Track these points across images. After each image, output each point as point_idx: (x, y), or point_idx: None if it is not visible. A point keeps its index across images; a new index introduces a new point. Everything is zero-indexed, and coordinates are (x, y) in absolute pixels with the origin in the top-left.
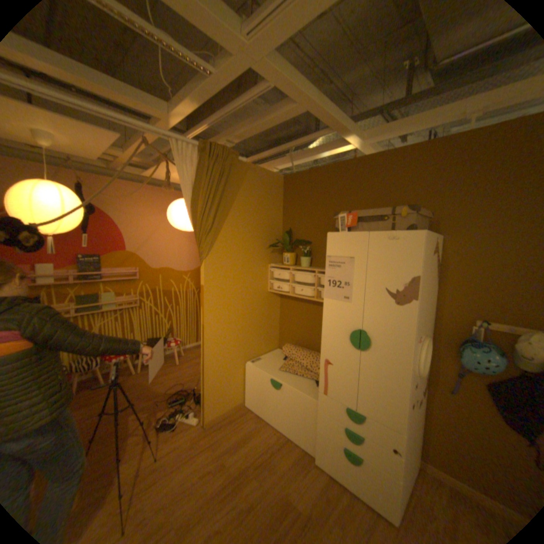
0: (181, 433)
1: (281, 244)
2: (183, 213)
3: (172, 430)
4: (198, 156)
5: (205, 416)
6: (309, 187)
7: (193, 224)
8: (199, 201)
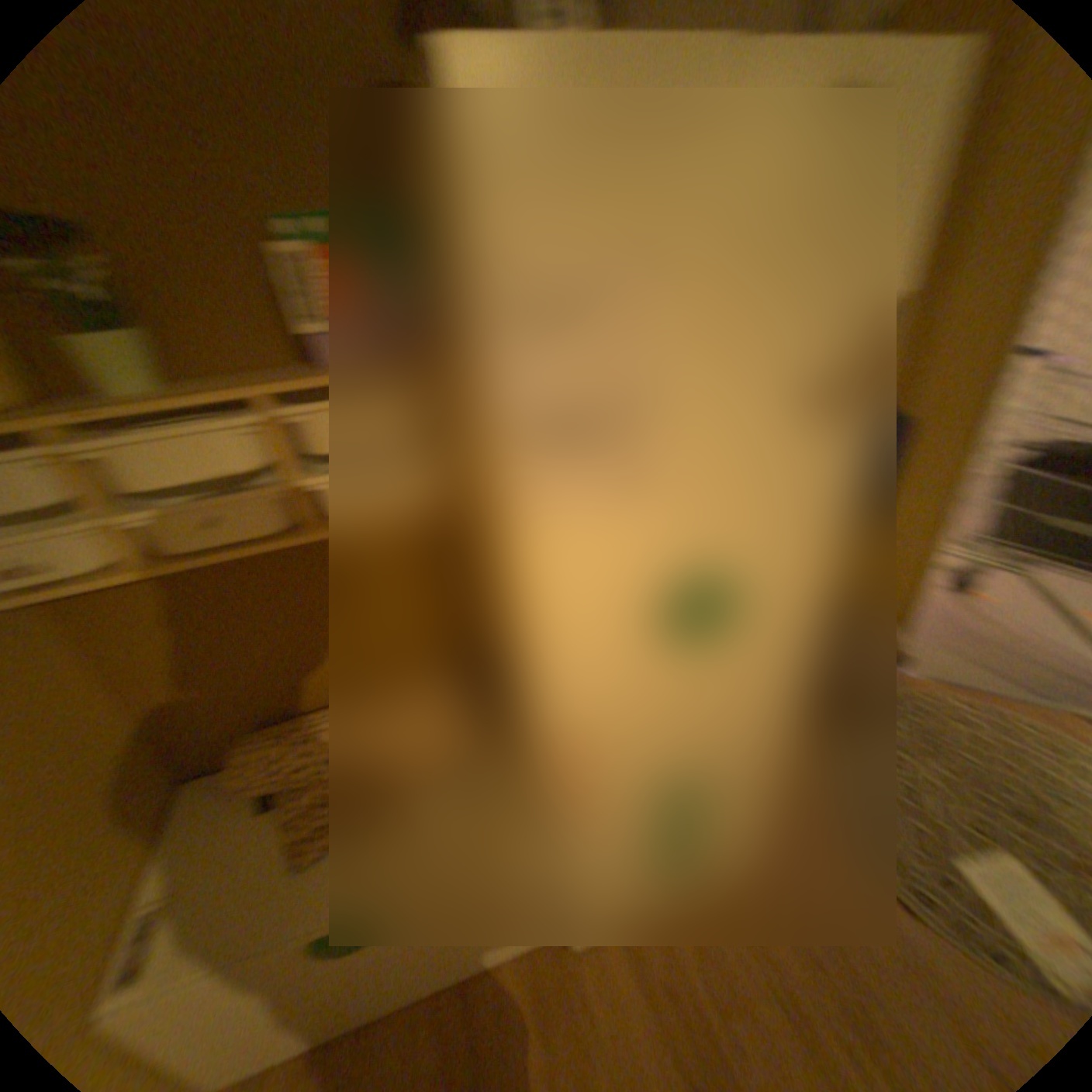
0: None
1: None
2: None
3: None
4: None
5: None
6: None
7: None
8: None
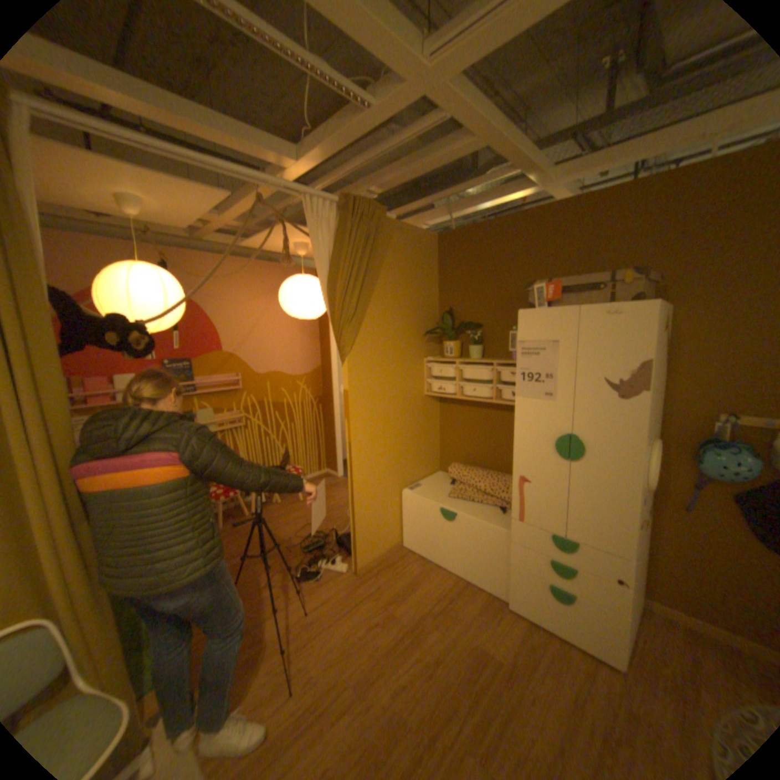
0: (329, 582)
1: (440, 329)
2: (302, 294)
3: (315, 579)
4: (335, 216)
5: (357, 559)
6: (477, 248)
7: (330, 309)
8: (338, 277)
